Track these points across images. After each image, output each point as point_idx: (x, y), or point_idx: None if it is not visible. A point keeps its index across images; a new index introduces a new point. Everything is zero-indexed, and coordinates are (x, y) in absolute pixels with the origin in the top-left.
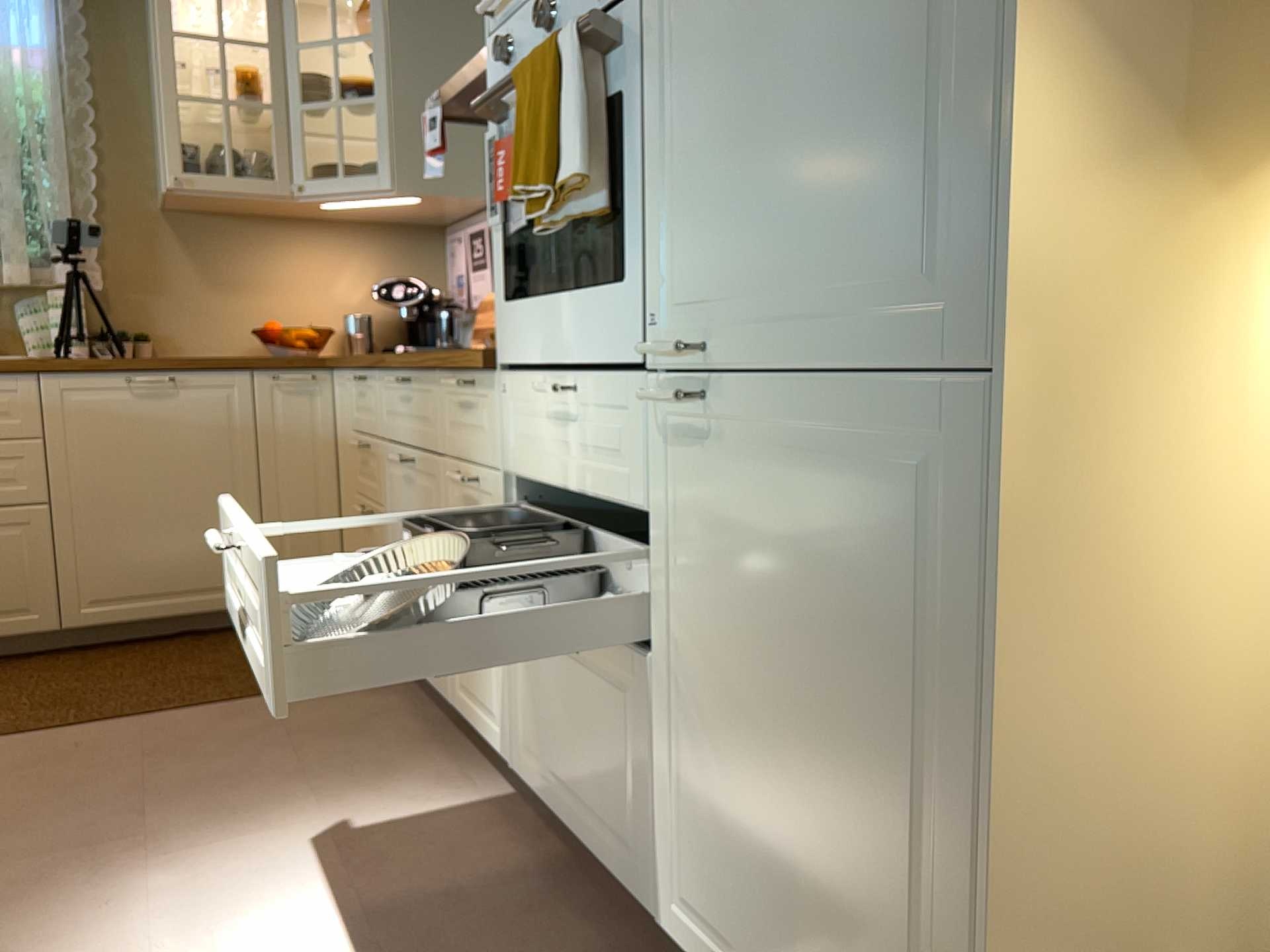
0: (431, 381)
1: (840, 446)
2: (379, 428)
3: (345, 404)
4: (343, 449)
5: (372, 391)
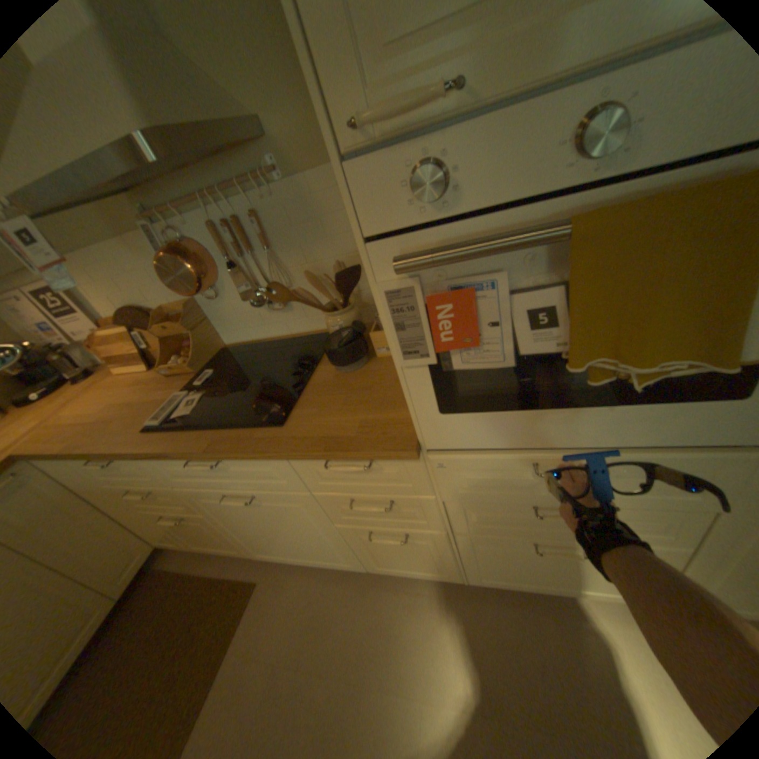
0: (267, 459)
1: None
2: (162, 484)
3: (73, 475)
4: (92, 495)
5: (130, 467)
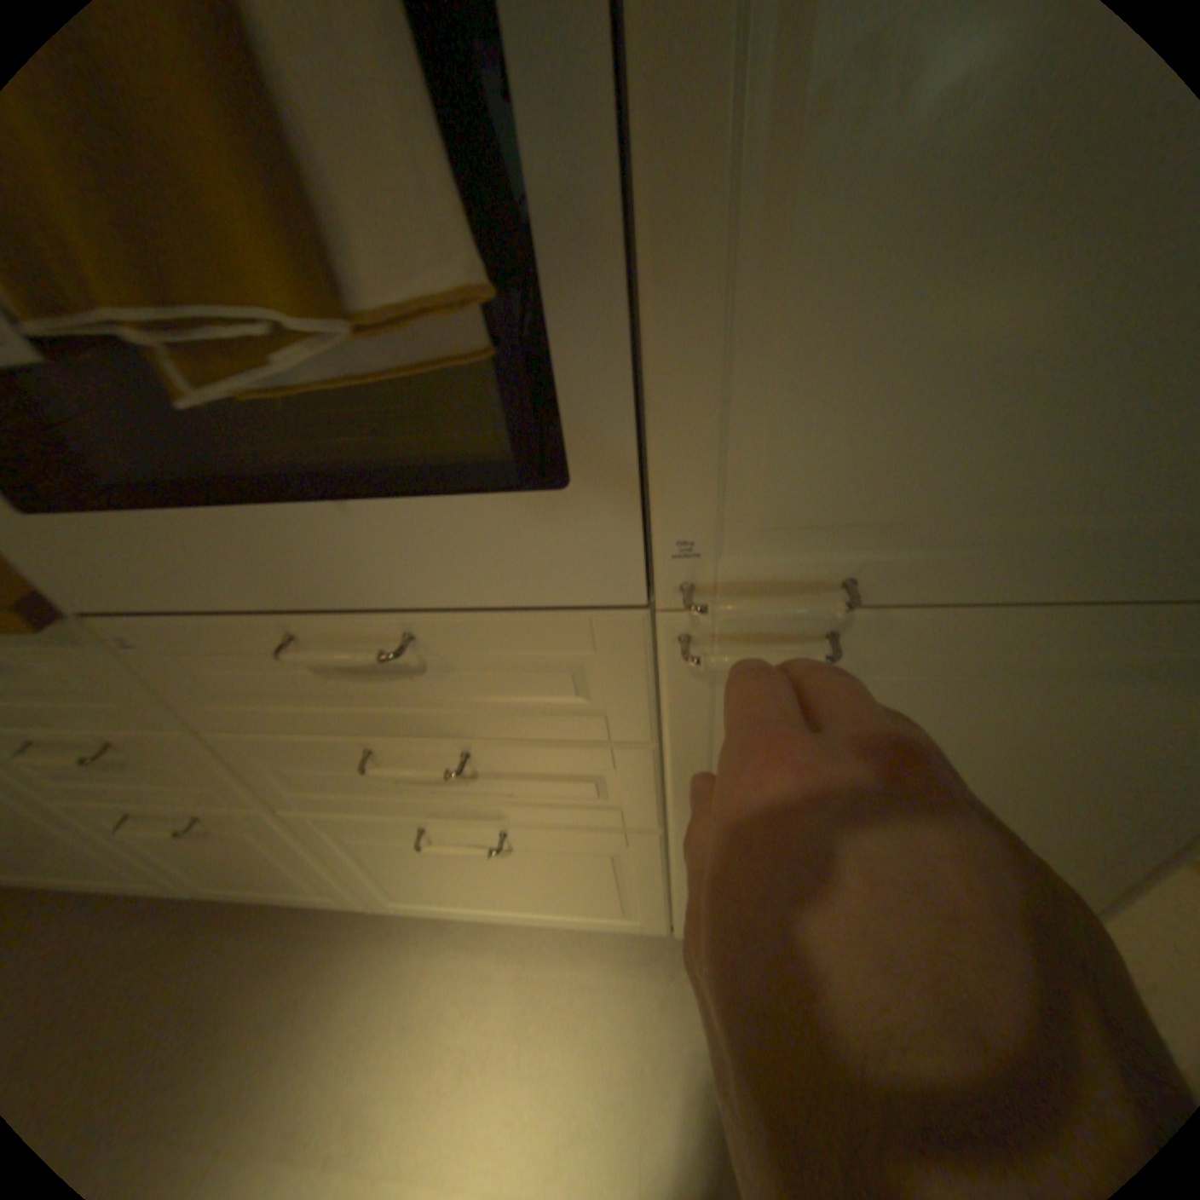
0: None
1: (1097, 670)
2: None
3: None
4: None
5: None
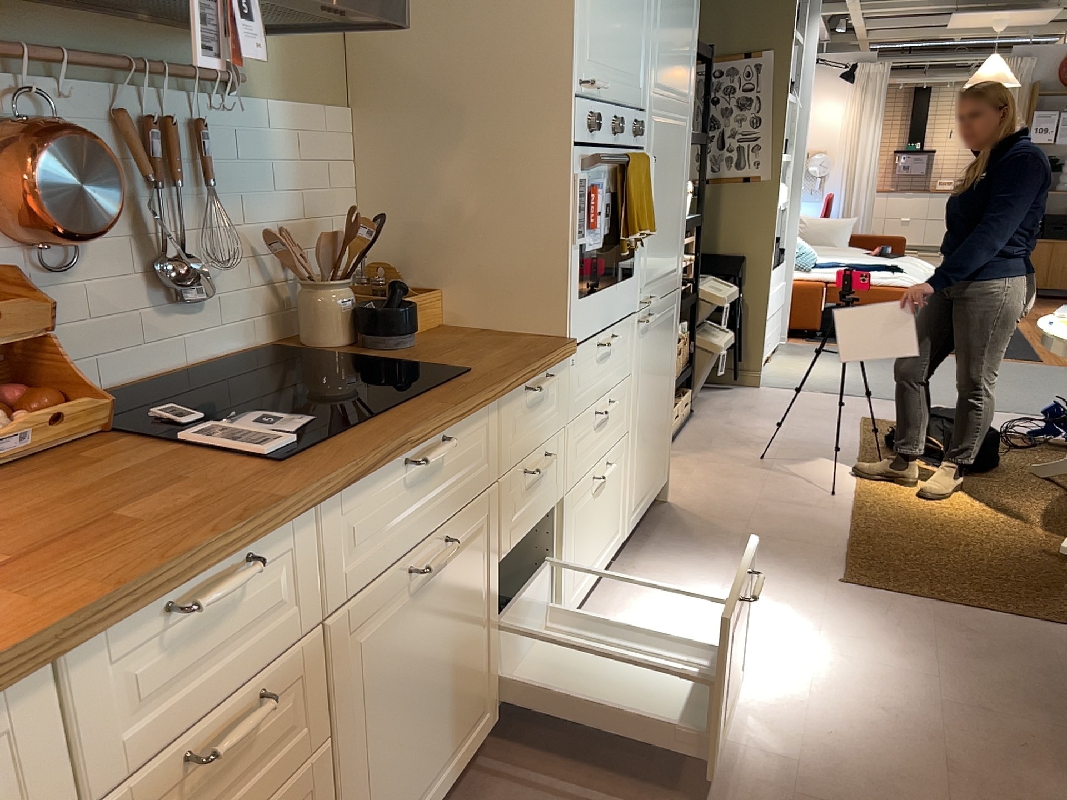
0: (486, 412)
1: (665, 314)
2: (312, 612)
3: None
4: None
5: (272, 571)
